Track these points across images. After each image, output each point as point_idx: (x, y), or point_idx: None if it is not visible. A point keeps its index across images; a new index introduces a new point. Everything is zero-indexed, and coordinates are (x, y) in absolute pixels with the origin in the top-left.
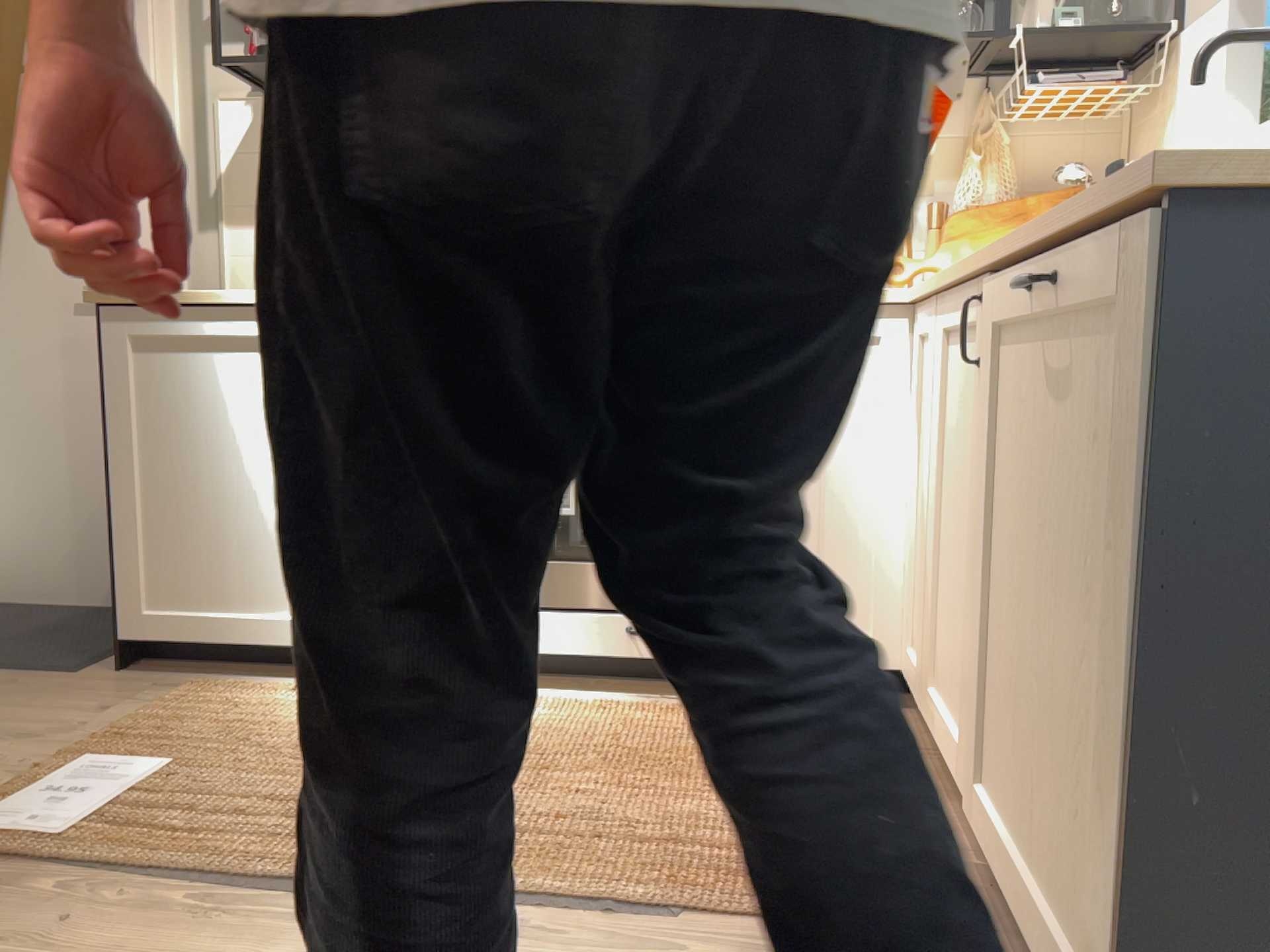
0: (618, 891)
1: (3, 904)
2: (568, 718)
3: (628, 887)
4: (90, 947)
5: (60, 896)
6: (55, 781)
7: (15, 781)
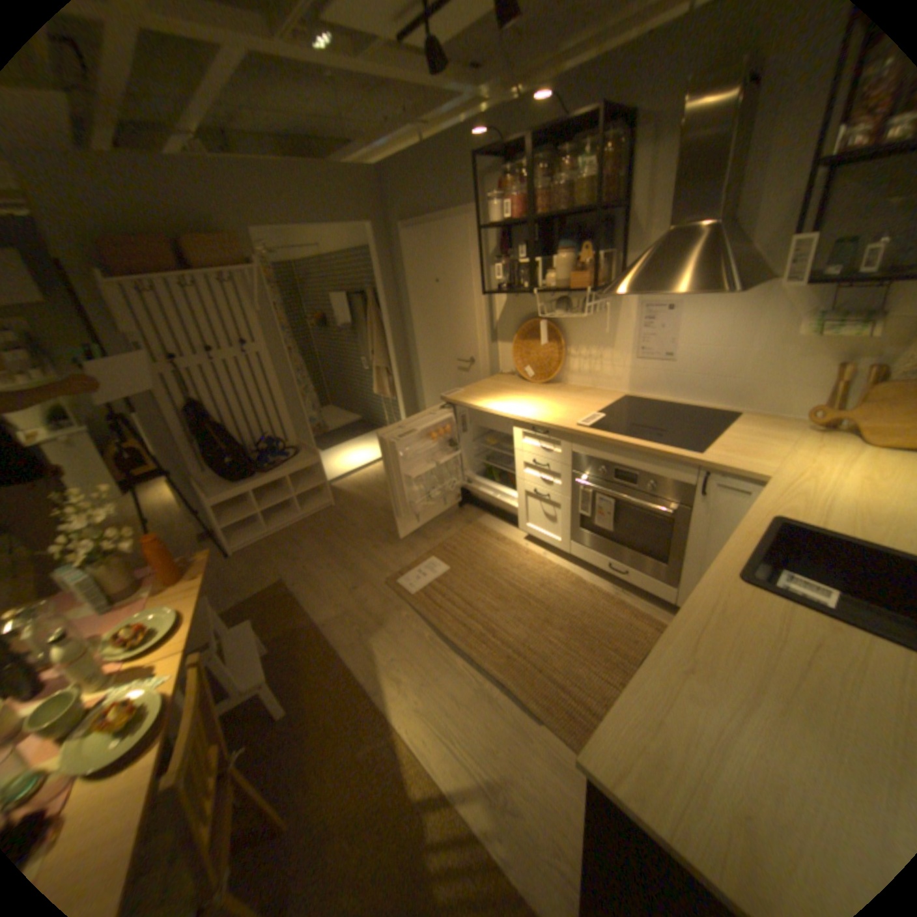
0: (529, 697)
1: (395, 613)
2: (574, 590)
3: (532, 697)
4: (403, 640)
5: (405, 616)
6: (421, 564)
7: (414, 559)
